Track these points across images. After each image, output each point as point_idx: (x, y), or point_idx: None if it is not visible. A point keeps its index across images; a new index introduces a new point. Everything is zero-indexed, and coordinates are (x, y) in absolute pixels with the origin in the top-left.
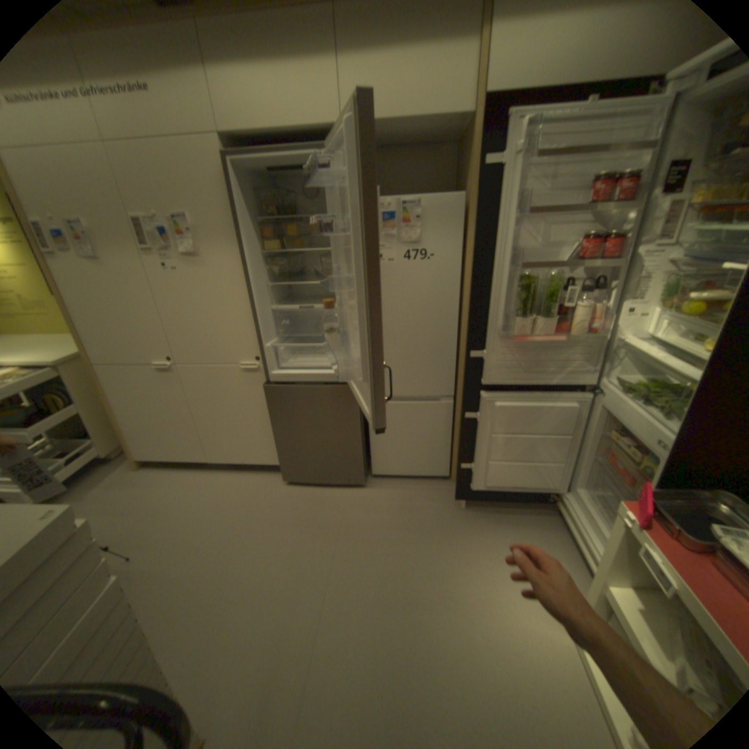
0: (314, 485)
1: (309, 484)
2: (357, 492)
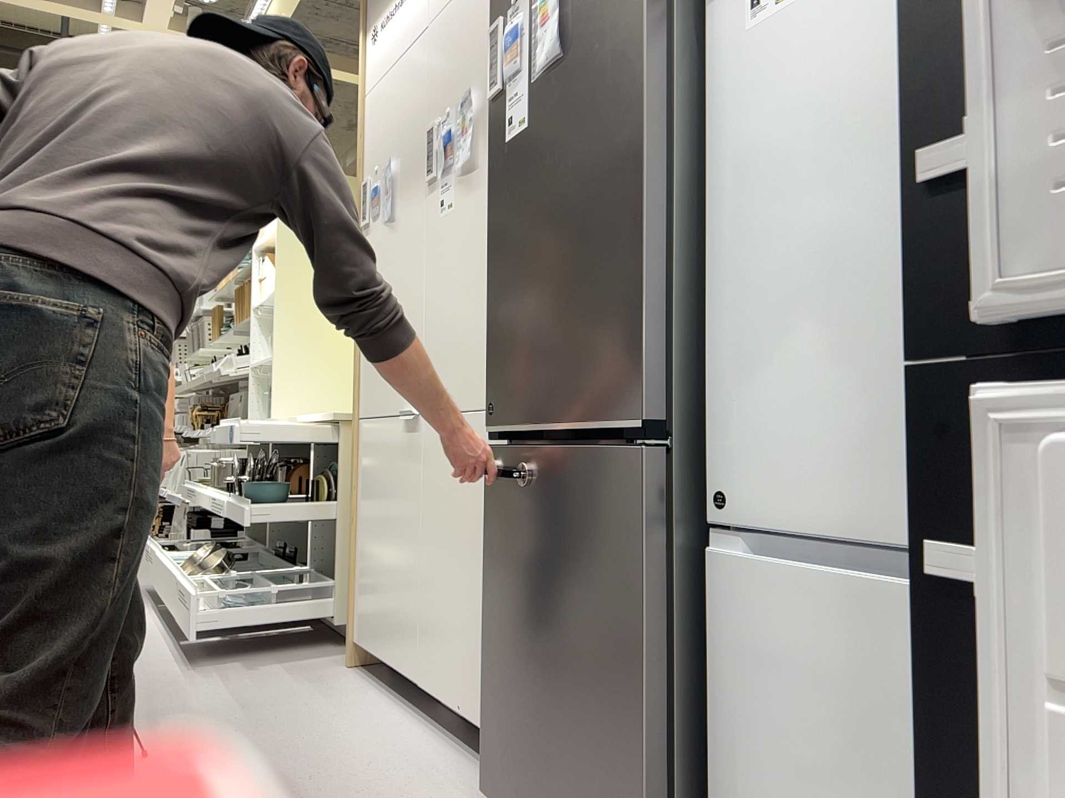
0: None
1: None
2: None
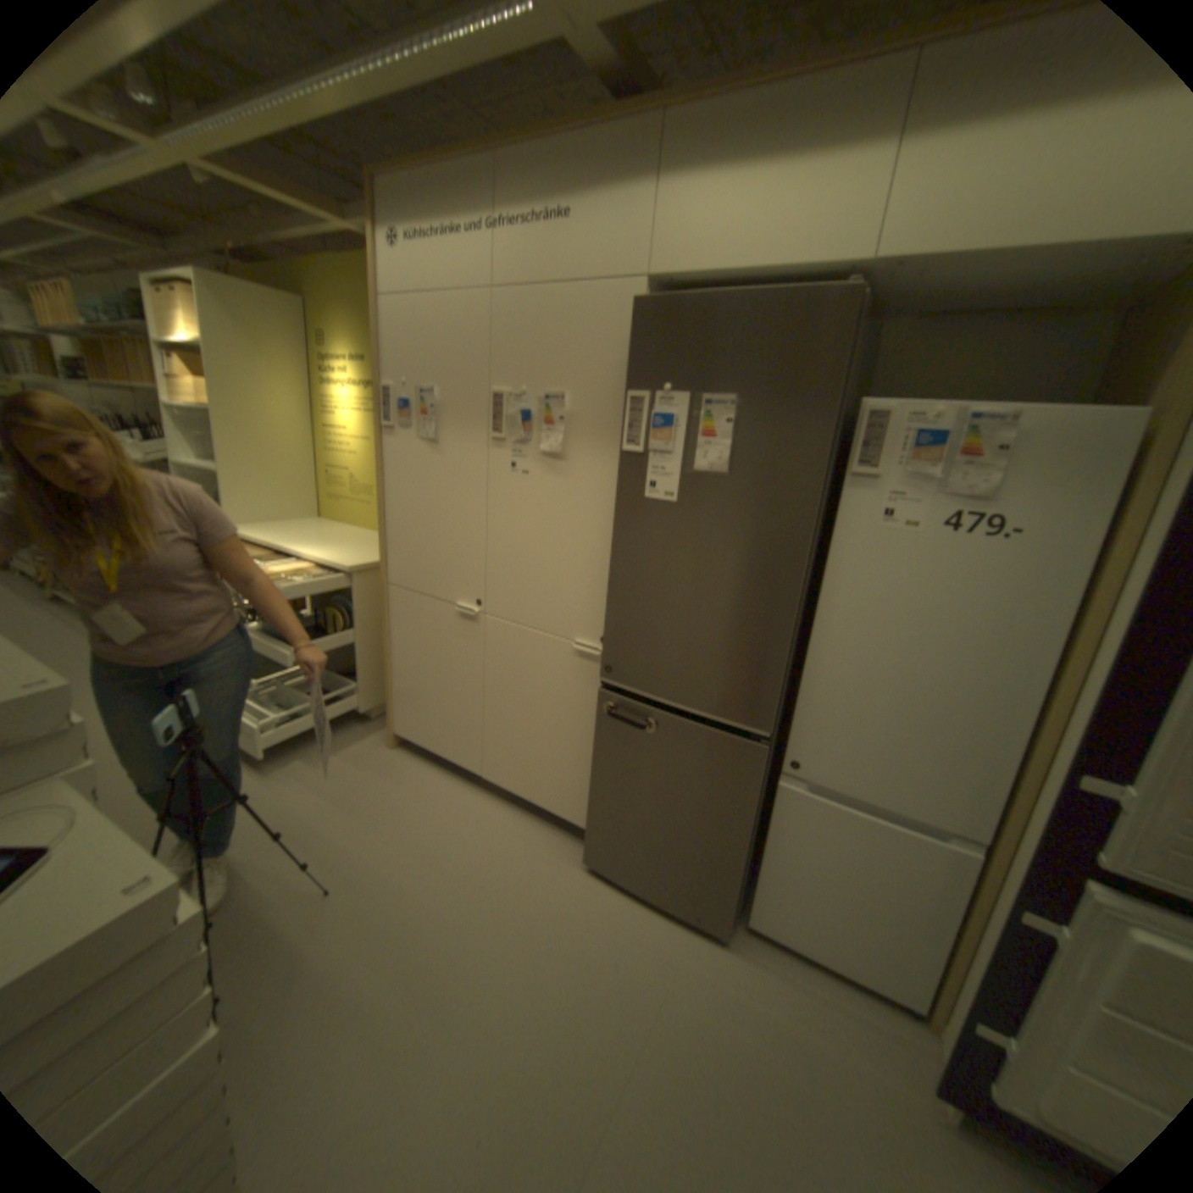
0: (634, 894)
1: (625, 890)
2: (711, 951)
